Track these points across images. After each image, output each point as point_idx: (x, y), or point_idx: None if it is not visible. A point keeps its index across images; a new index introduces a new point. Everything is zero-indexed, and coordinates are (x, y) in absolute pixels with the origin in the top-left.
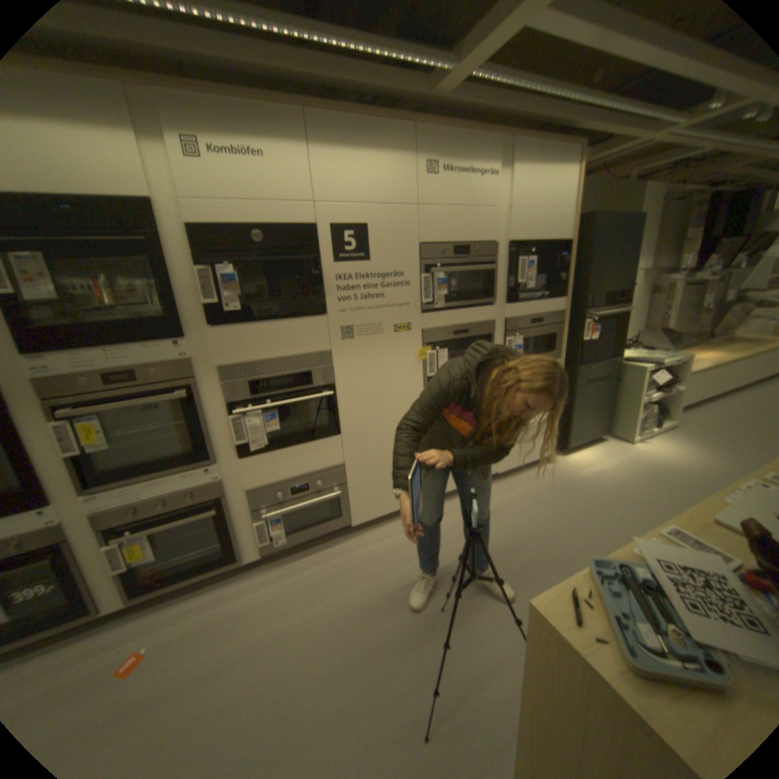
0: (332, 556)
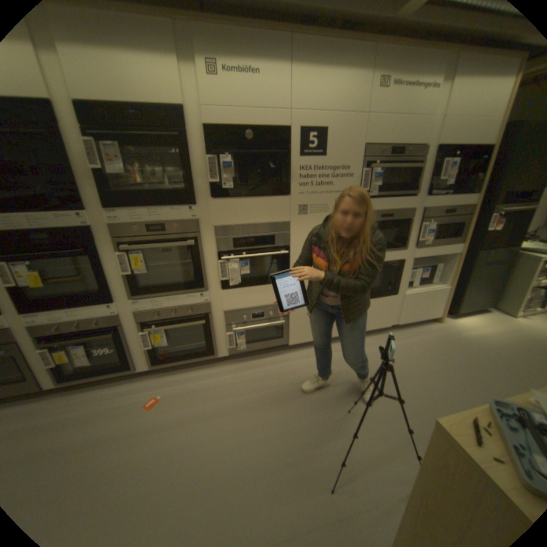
0: (274, 362)
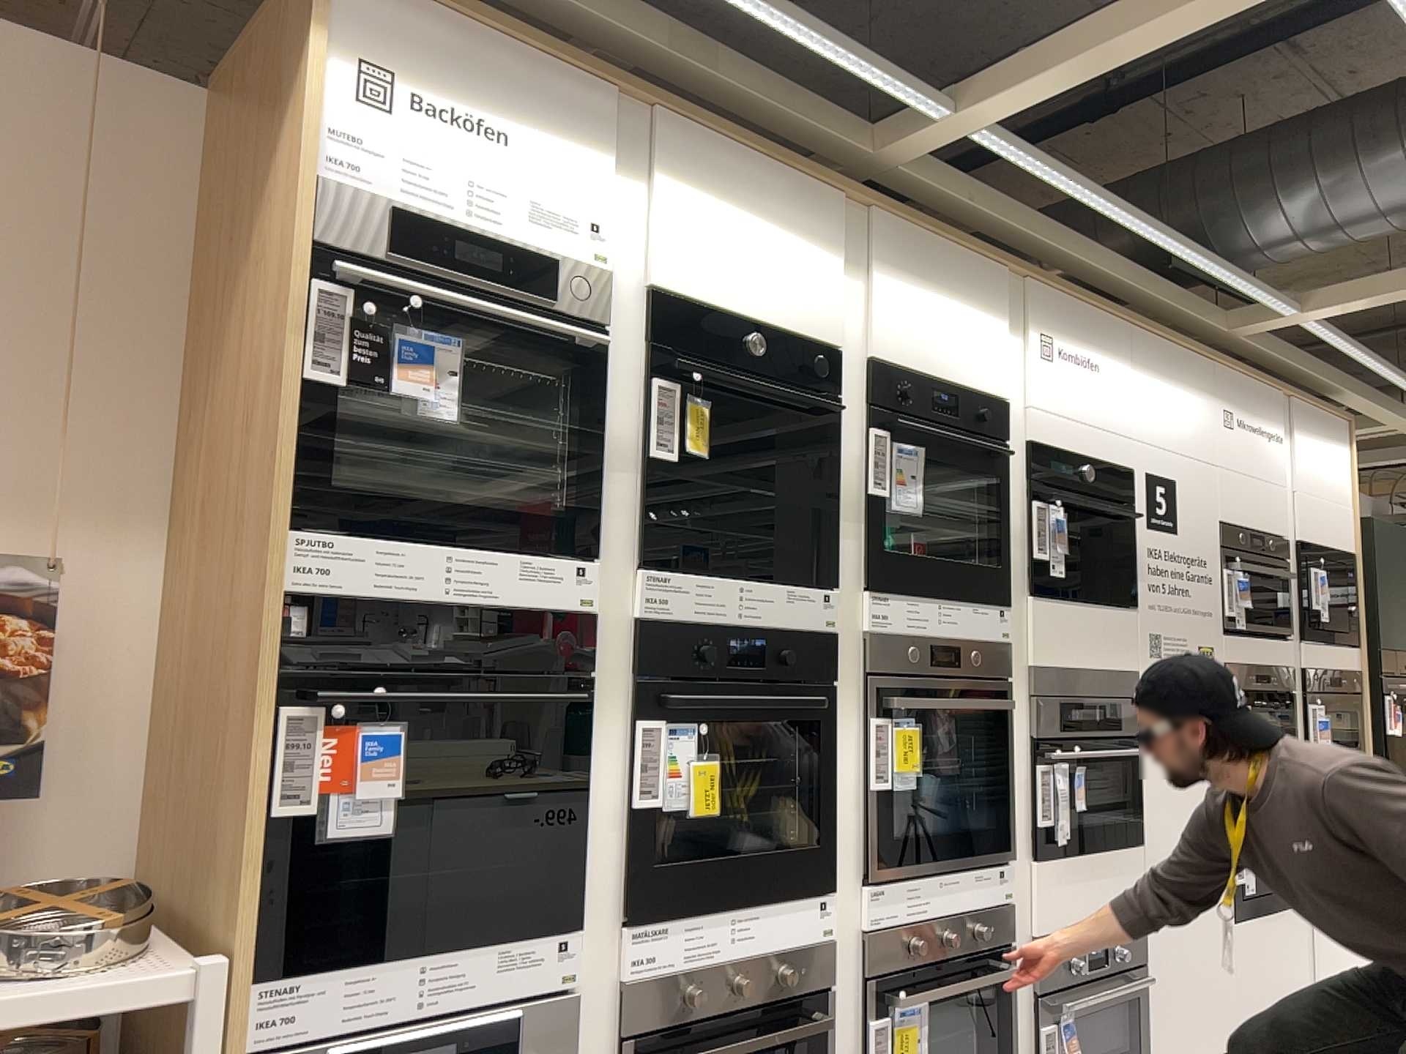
0: None
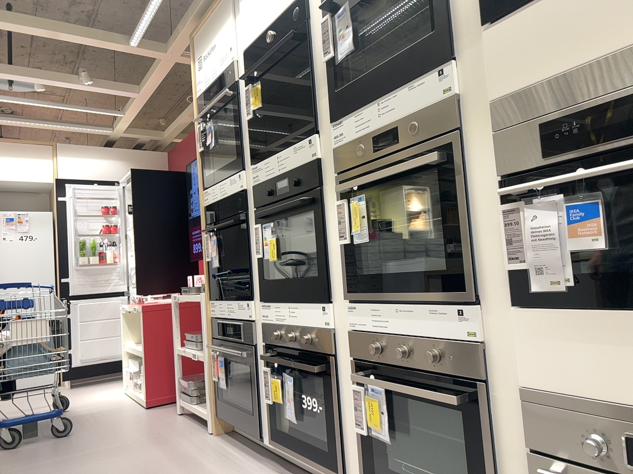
0: None
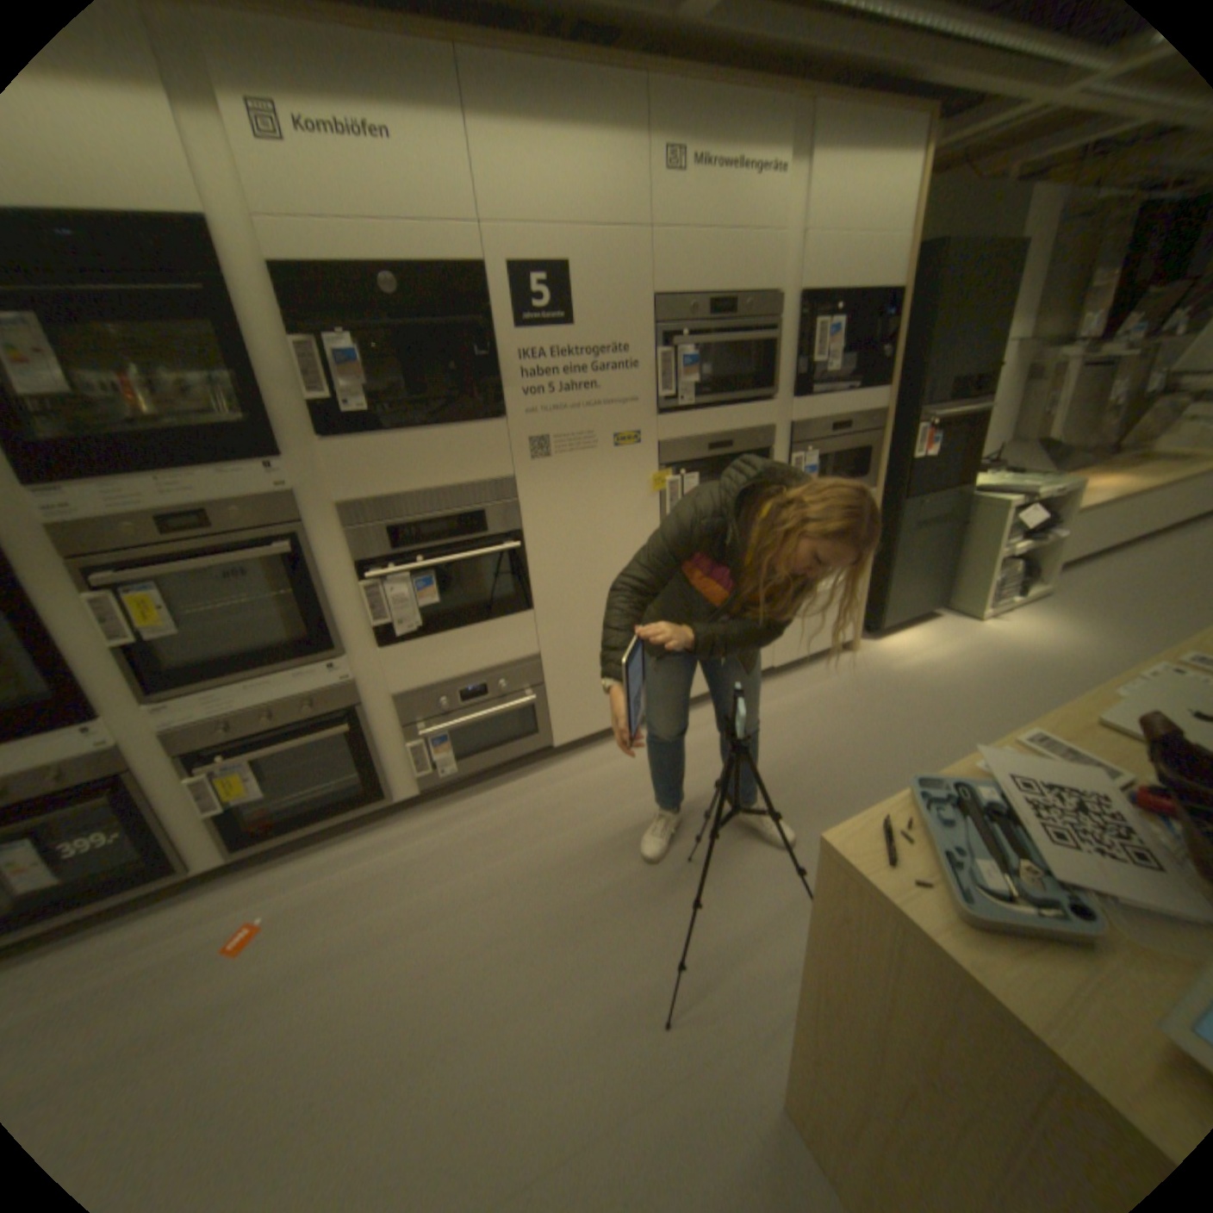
0: (525, 789)
